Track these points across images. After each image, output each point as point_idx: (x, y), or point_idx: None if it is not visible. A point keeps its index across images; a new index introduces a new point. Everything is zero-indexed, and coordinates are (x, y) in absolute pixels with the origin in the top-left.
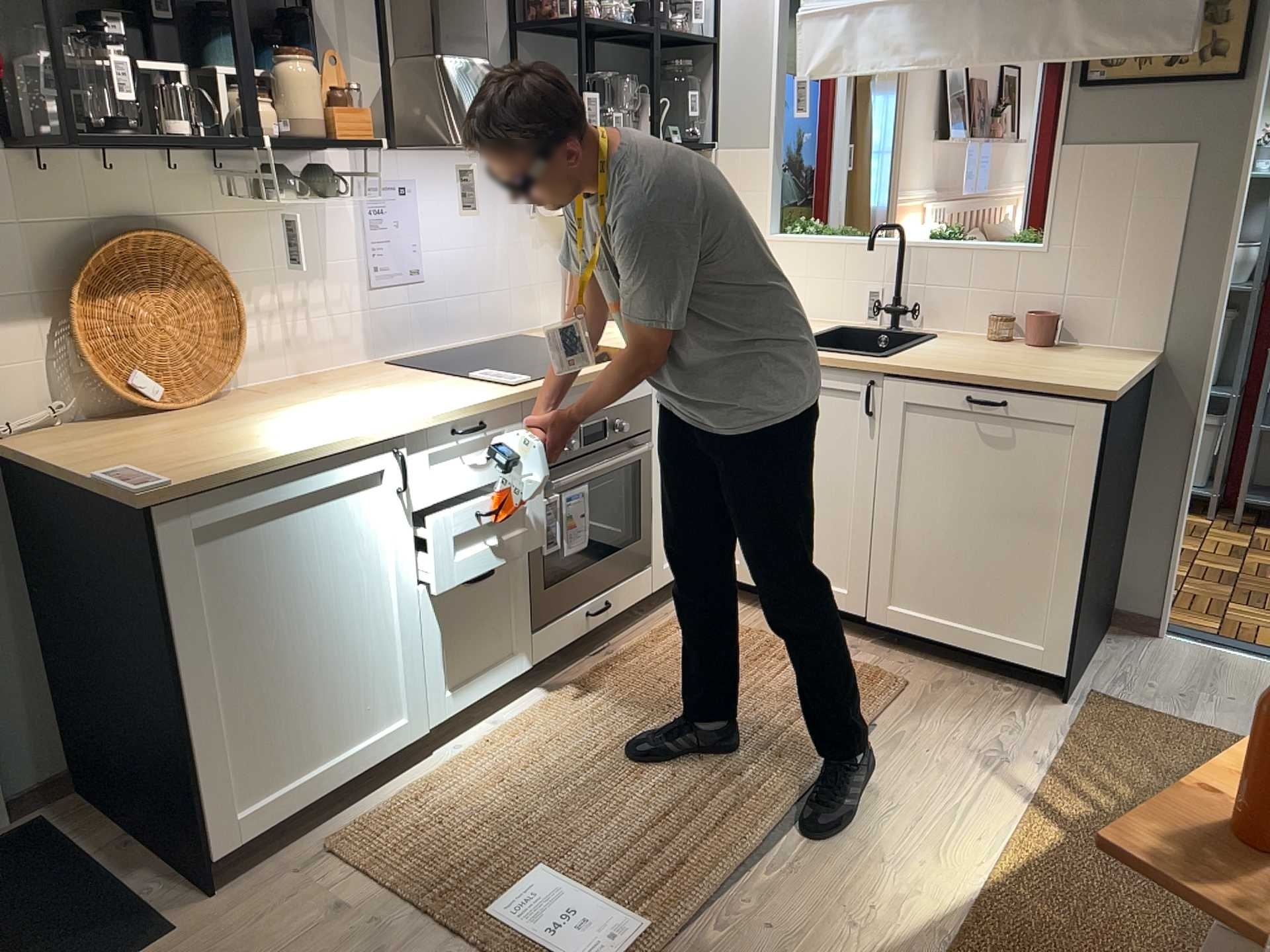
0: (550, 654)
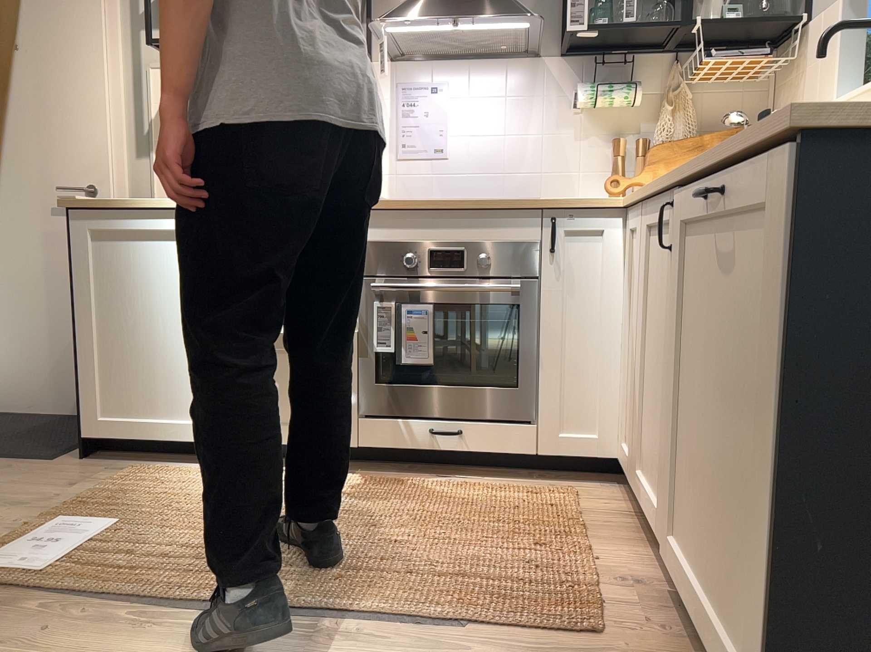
0: (380, 446)
